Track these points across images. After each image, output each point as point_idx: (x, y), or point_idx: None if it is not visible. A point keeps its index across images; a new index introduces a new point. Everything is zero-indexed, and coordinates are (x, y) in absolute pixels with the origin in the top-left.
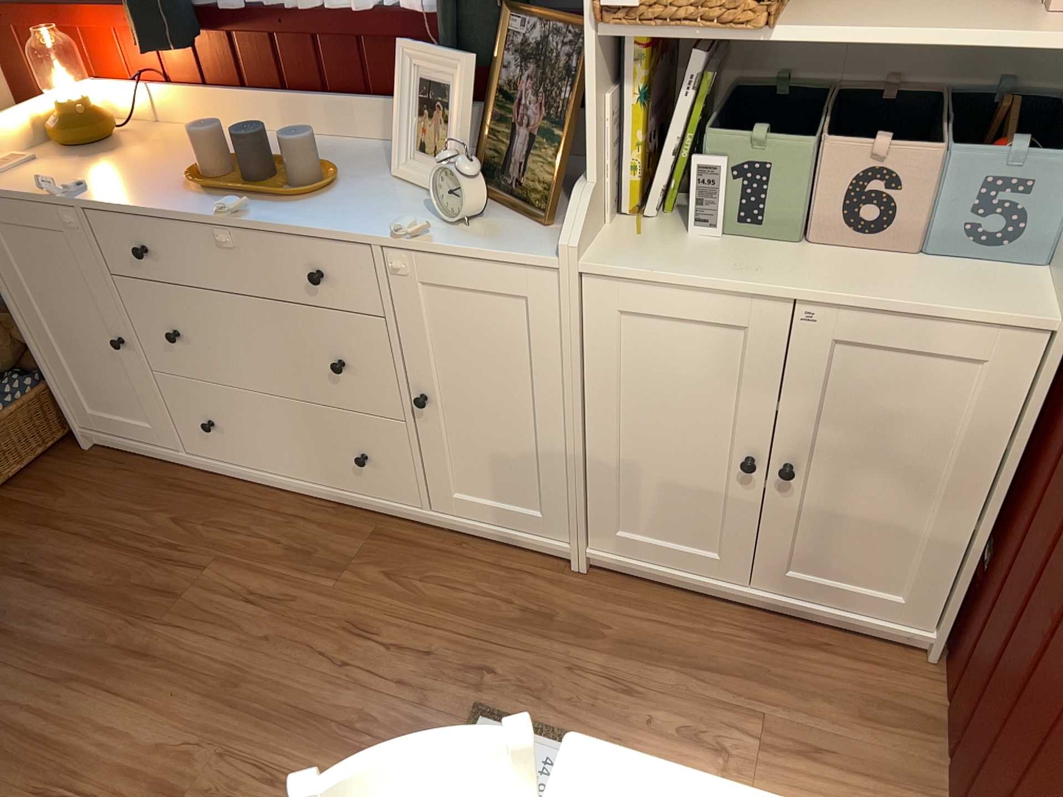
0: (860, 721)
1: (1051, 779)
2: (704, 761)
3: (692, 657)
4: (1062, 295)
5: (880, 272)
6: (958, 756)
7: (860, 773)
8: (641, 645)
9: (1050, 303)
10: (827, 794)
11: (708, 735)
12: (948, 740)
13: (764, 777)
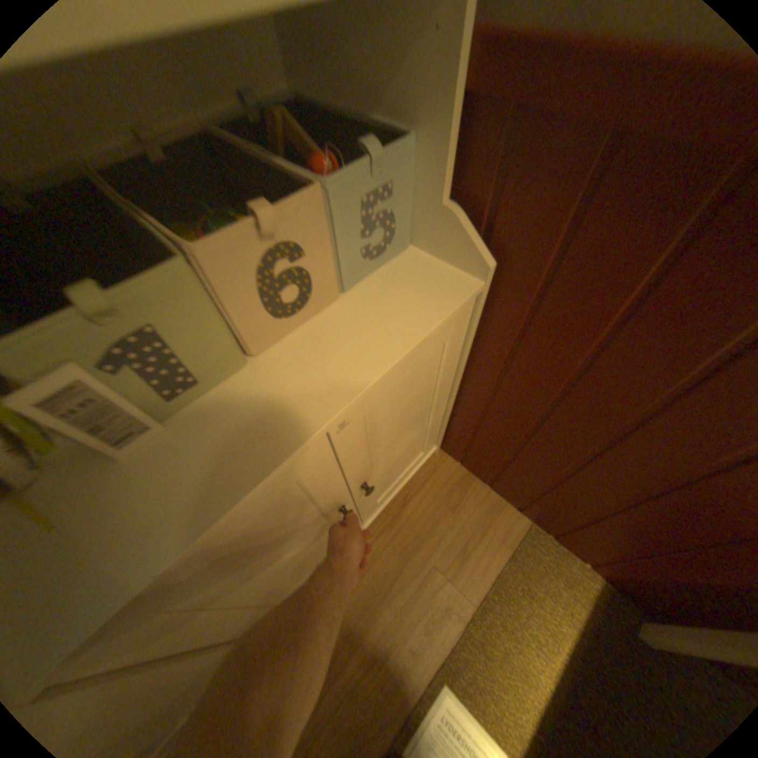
0: (454, 516)
1: (651, 516)
2: (449, 631)
3: (380, 590)
4: (459, 265)
5: (346, 339)
6: (495, 486)
7: (482, 538)
8: (356, 623)
9: (461, 276)
10: (488, 565)
11: (434, 616)
12: (478, 480)
13: (470, 596)
